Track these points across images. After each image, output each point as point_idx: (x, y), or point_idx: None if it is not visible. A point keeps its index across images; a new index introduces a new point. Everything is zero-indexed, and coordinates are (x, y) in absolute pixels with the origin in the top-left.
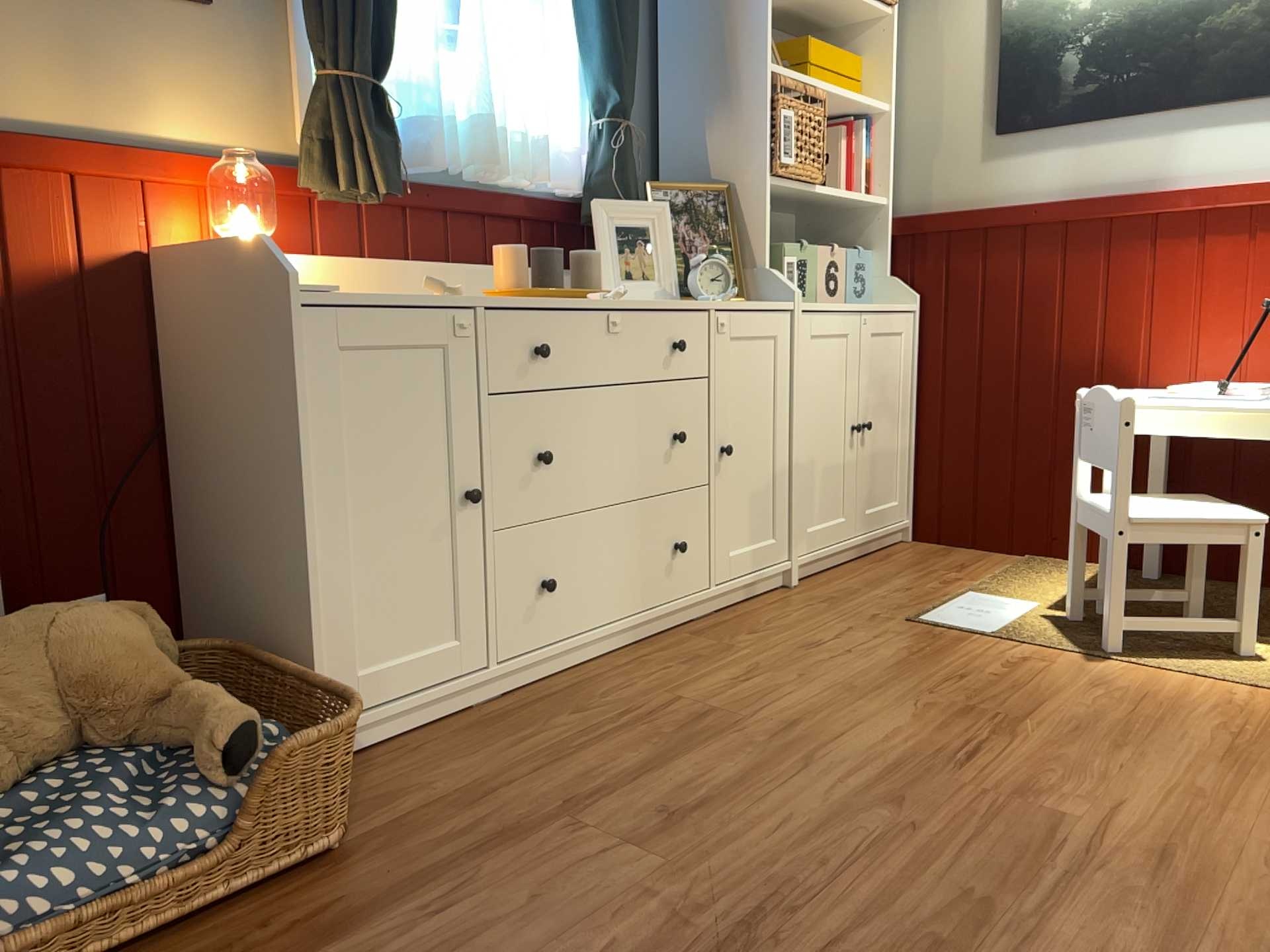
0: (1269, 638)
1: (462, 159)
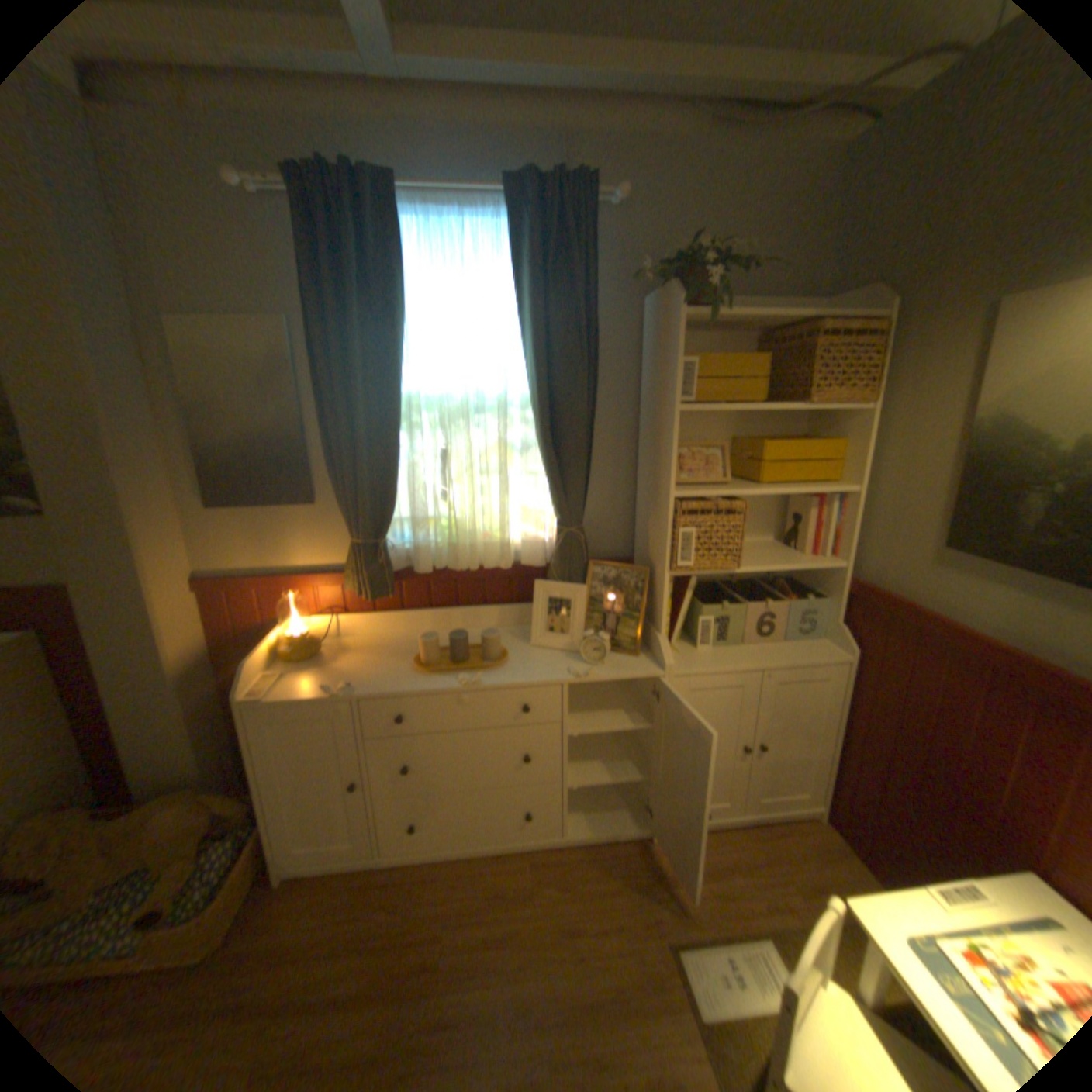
0: None
1: (452, 560)
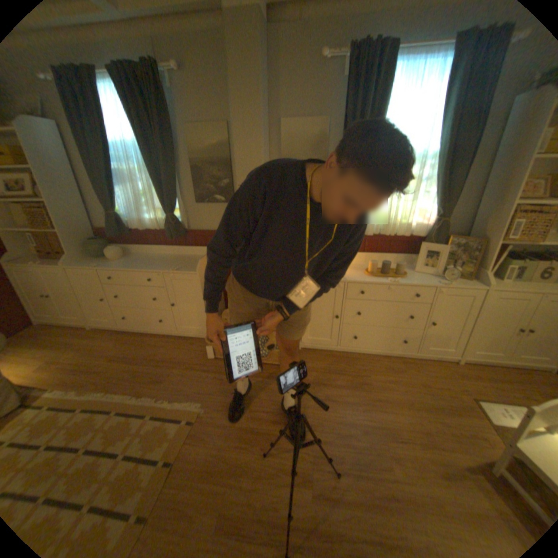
0: None
1: (381, 231)
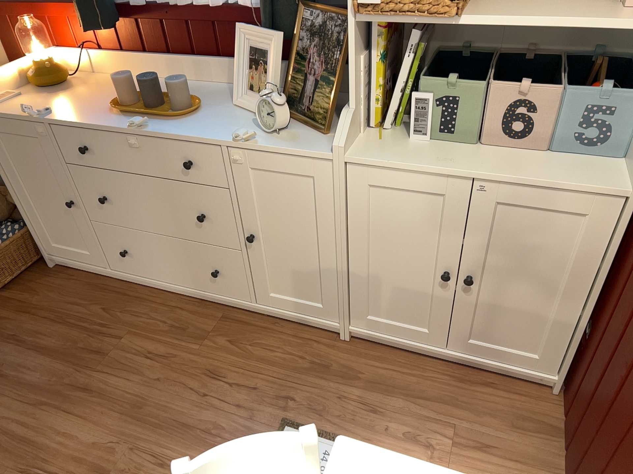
0: None
1: None
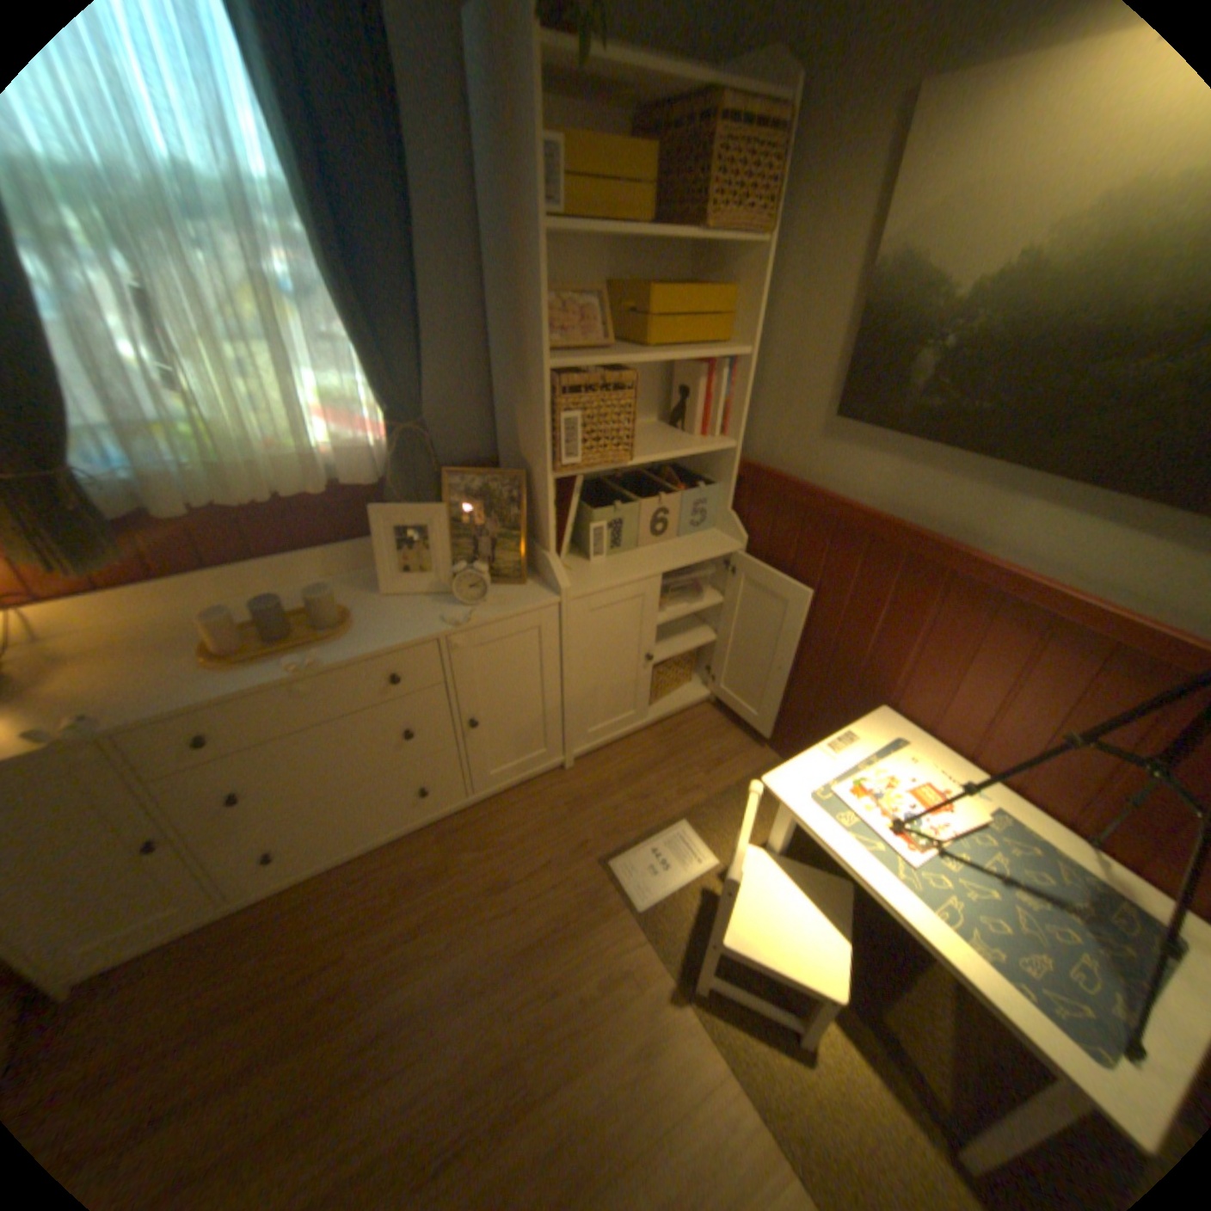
0: (856, 1019)
1: (222, 488)
